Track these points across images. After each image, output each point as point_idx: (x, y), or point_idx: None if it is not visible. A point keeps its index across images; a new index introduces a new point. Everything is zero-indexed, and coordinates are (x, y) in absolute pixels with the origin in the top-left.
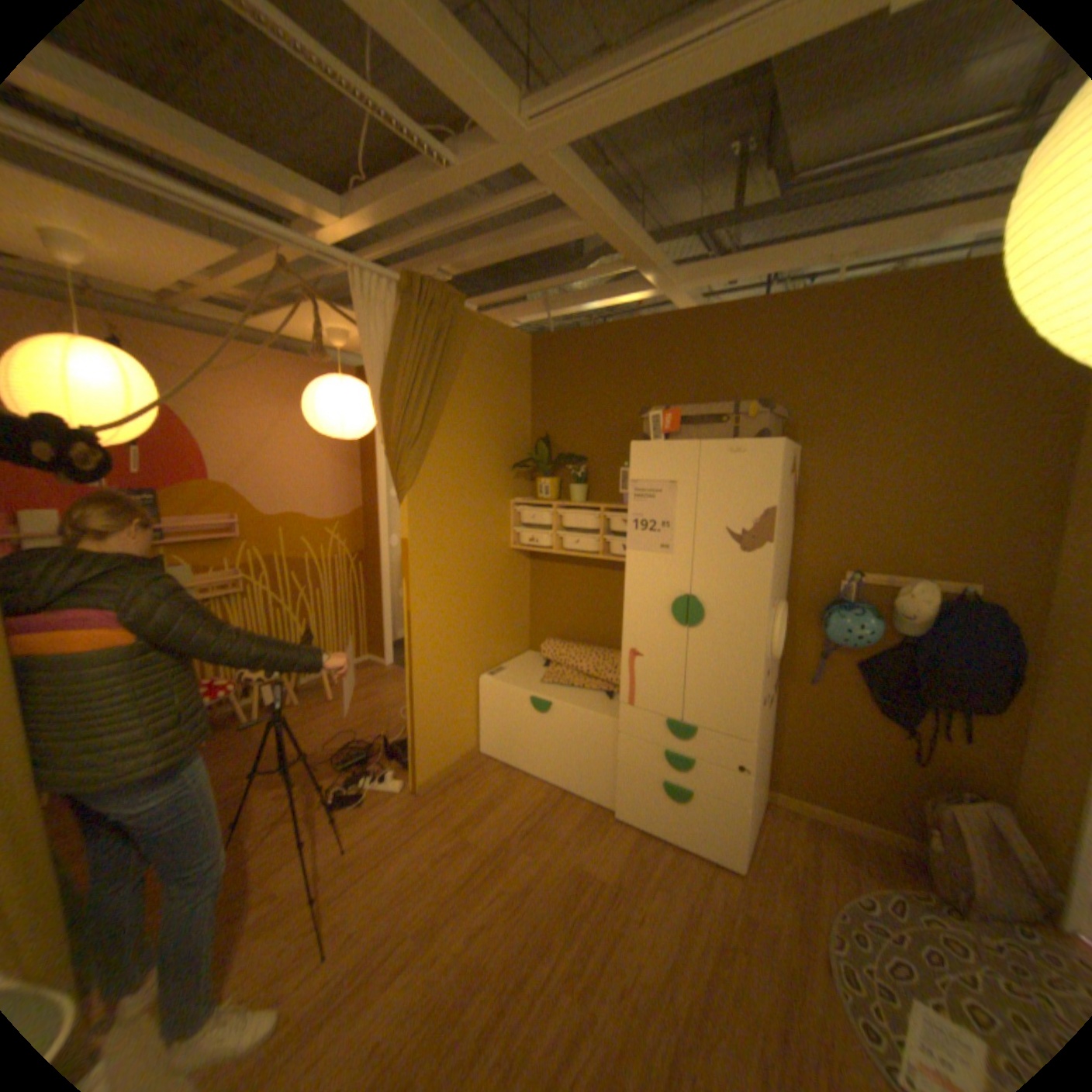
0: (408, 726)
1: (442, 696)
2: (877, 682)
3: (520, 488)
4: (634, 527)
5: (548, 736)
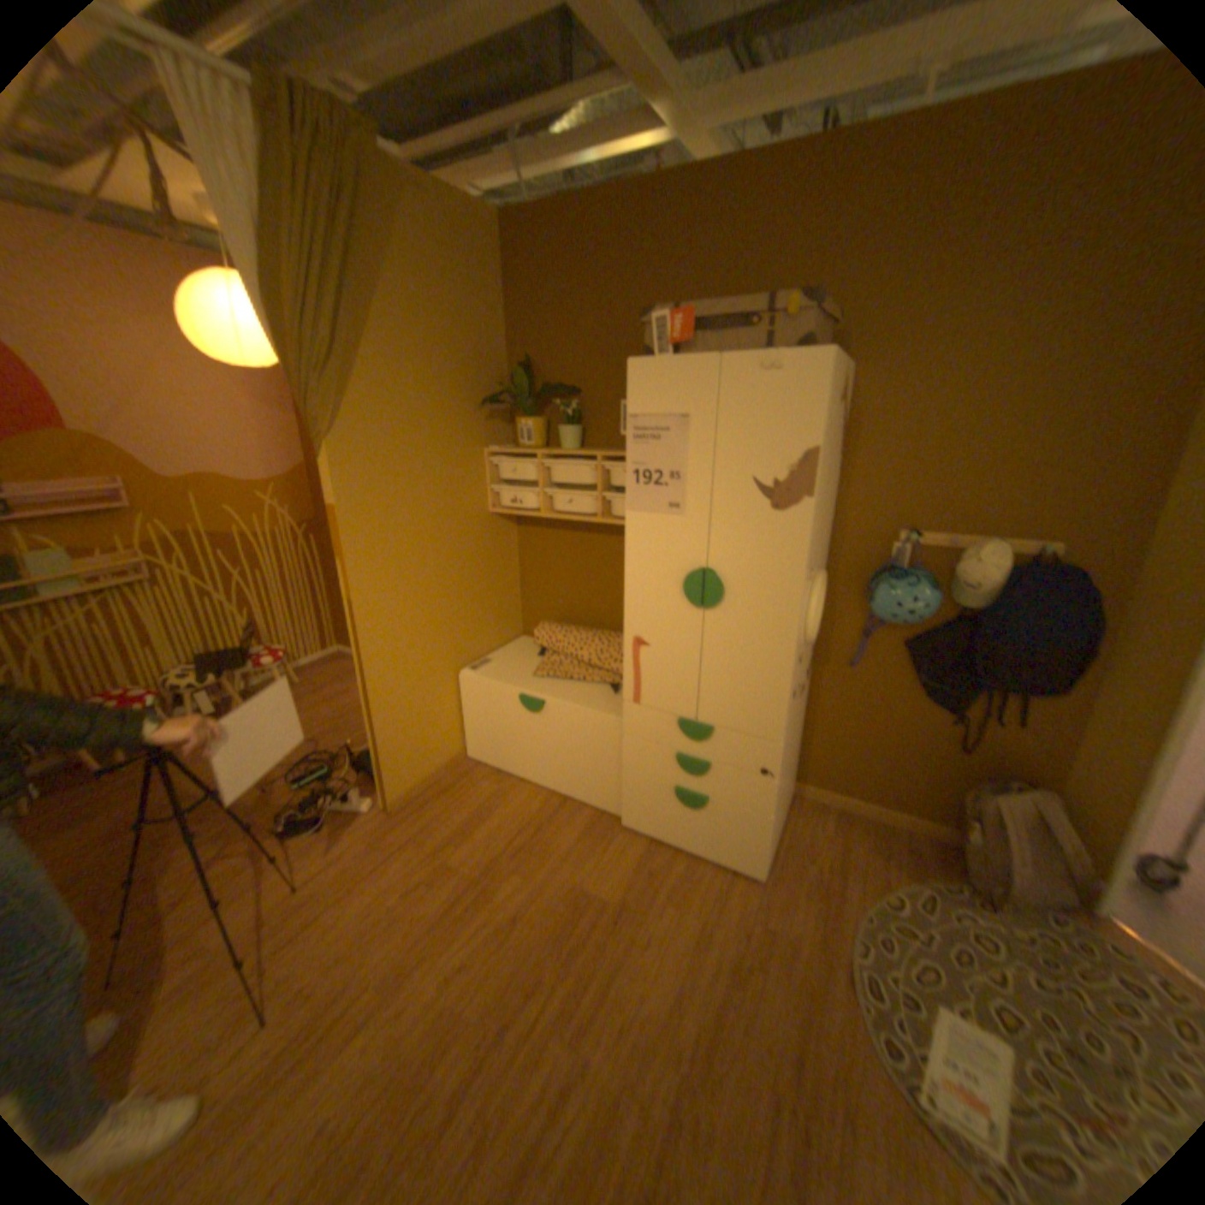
0: (368, 738)
1: (410, 699)
2: (925, 661)
3: (496, 432)
4: (636, 480)
5: (543, 738)
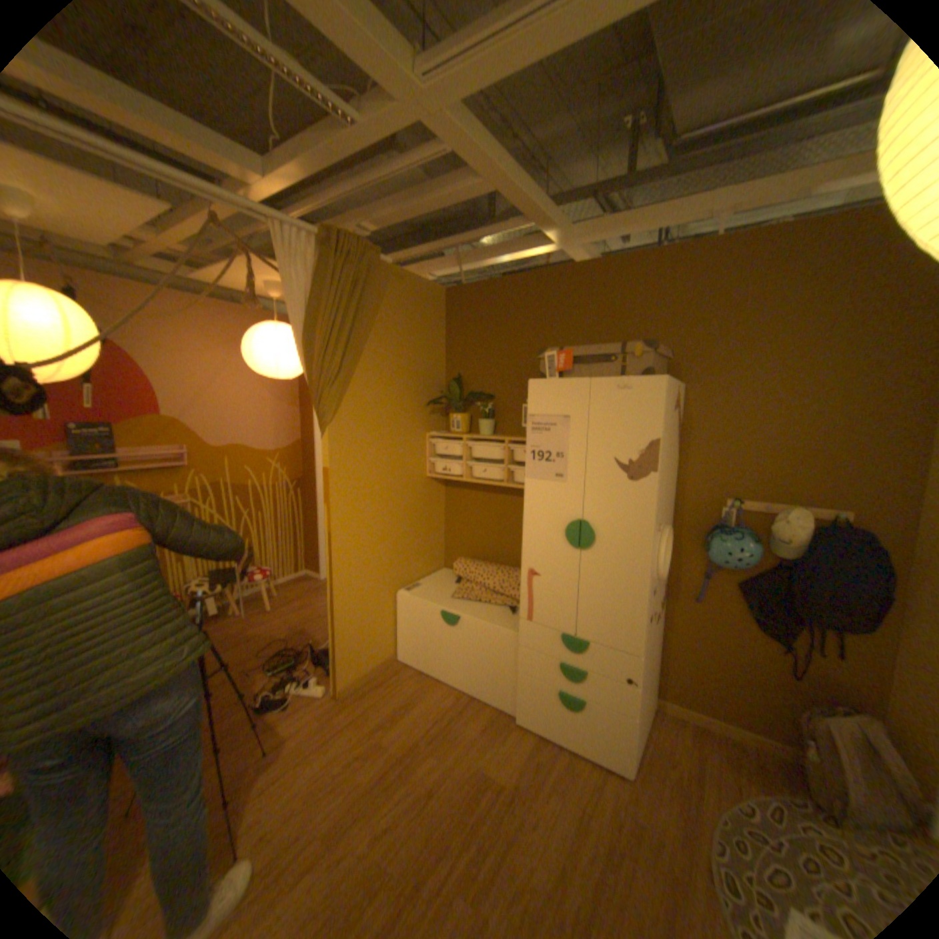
0: (329, 638)
1: (361, 610)
2: (756, 601)
3: (435, 423)
4: (533, 458)
5: (457, 647)
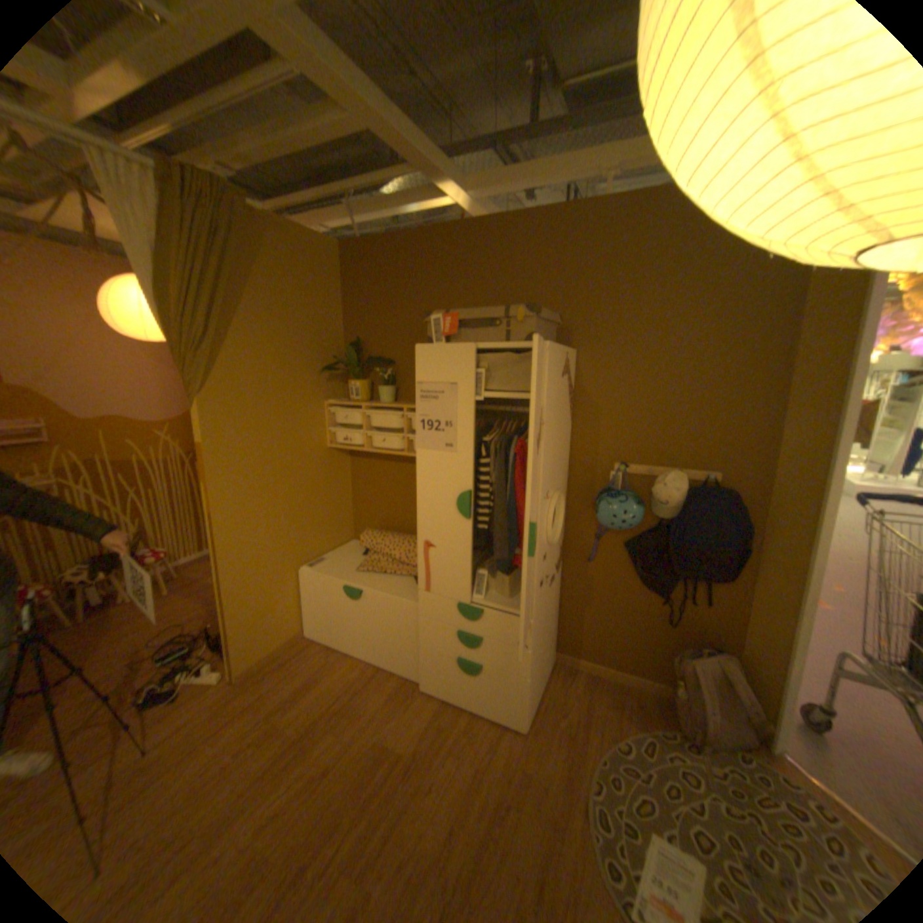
0: (220, 623)
1: (257, 591)
2: (639, 558)
3: (335, 390)
4: (426, 427)
5: (361, 621)
